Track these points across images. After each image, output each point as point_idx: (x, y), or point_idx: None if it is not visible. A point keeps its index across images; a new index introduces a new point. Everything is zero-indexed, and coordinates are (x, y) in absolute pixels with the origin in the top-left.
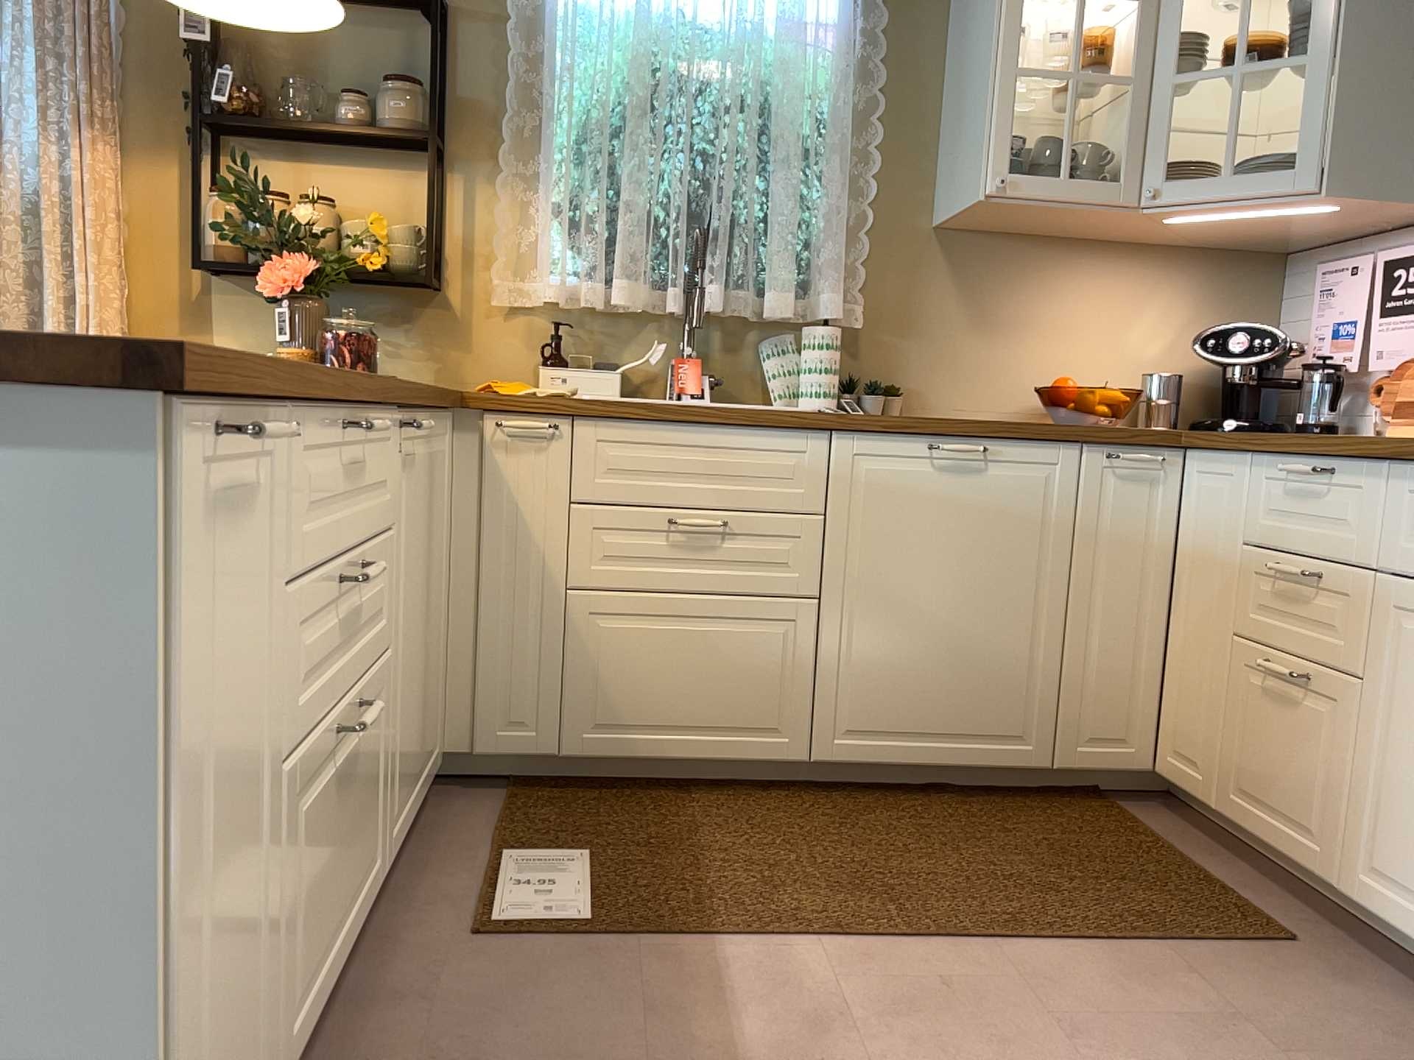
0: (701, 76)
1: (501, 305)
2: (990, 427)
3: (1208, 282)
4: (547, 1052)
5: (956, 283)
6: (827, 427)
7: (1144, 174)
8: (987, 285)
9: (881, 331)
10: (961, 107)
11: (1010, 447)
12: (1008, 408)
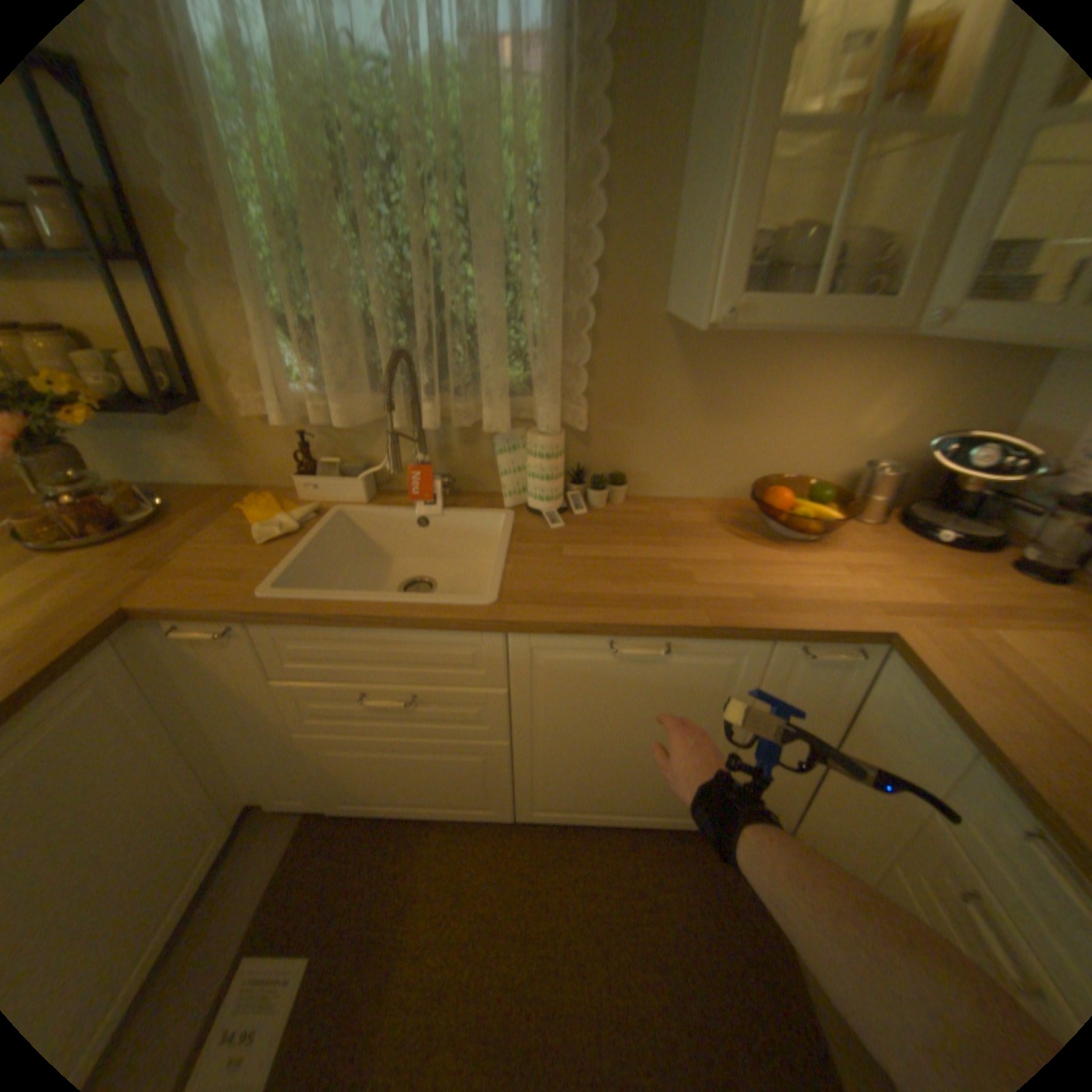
0: (385, 137)
1: (252, 416)
2: (673, 632)
3: (965, 360)
4: None
5: (686, 373)
6: (498, 631)
7: (935, 280)
8: (717, 373)
9: (607, 423)
10: (703, 164)
11: (694, 642)
12: (724, 487)
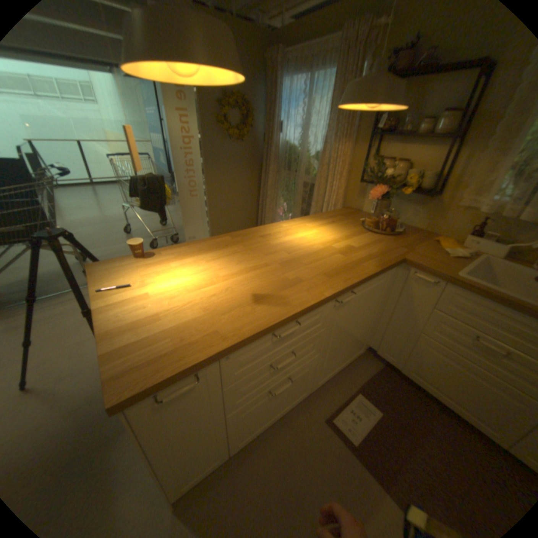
0: None
1: (464, 205)
2: None
3: None
4: (307, 487)
5: None
6: None
7: None
8: None
9: None
10: None
11: None
12: None
